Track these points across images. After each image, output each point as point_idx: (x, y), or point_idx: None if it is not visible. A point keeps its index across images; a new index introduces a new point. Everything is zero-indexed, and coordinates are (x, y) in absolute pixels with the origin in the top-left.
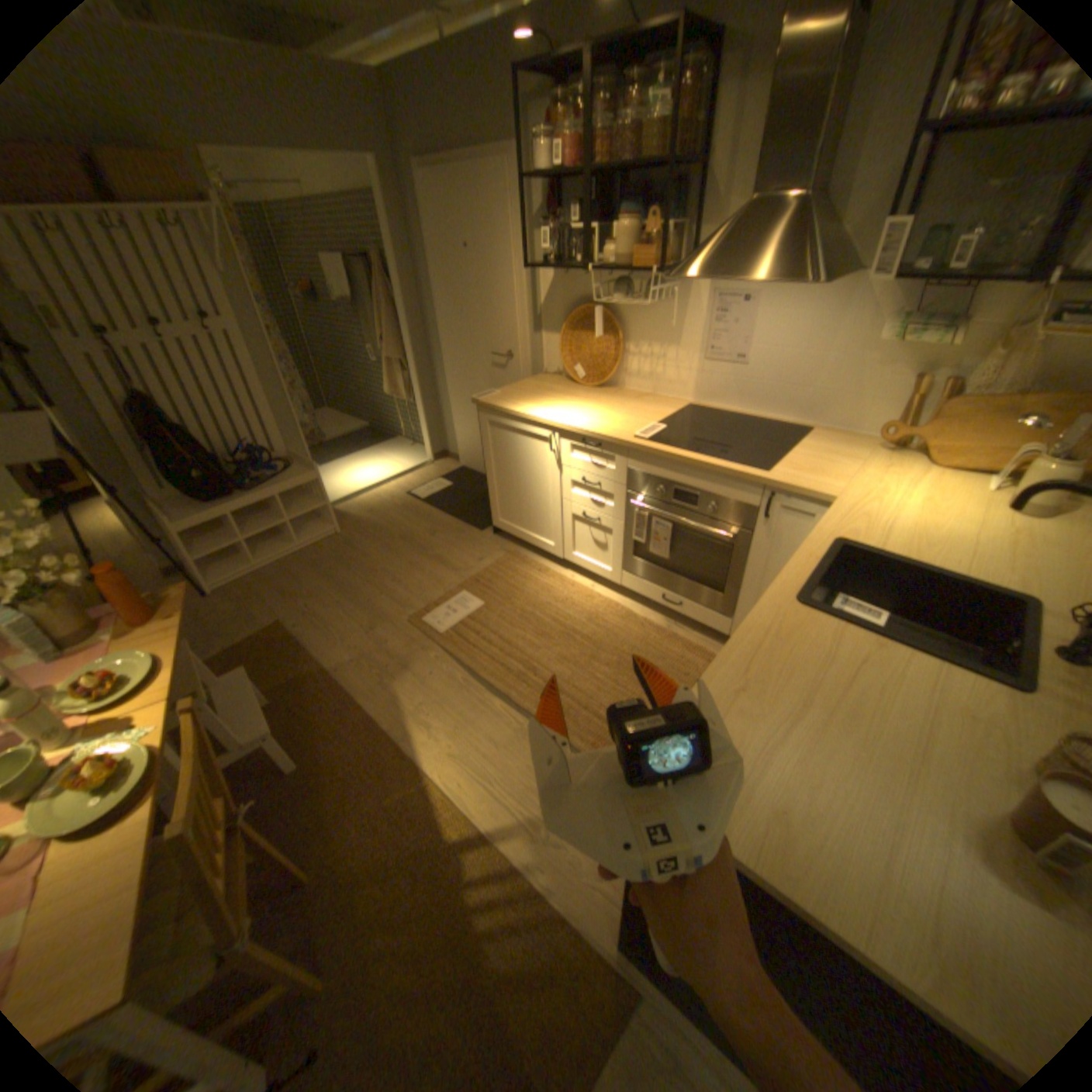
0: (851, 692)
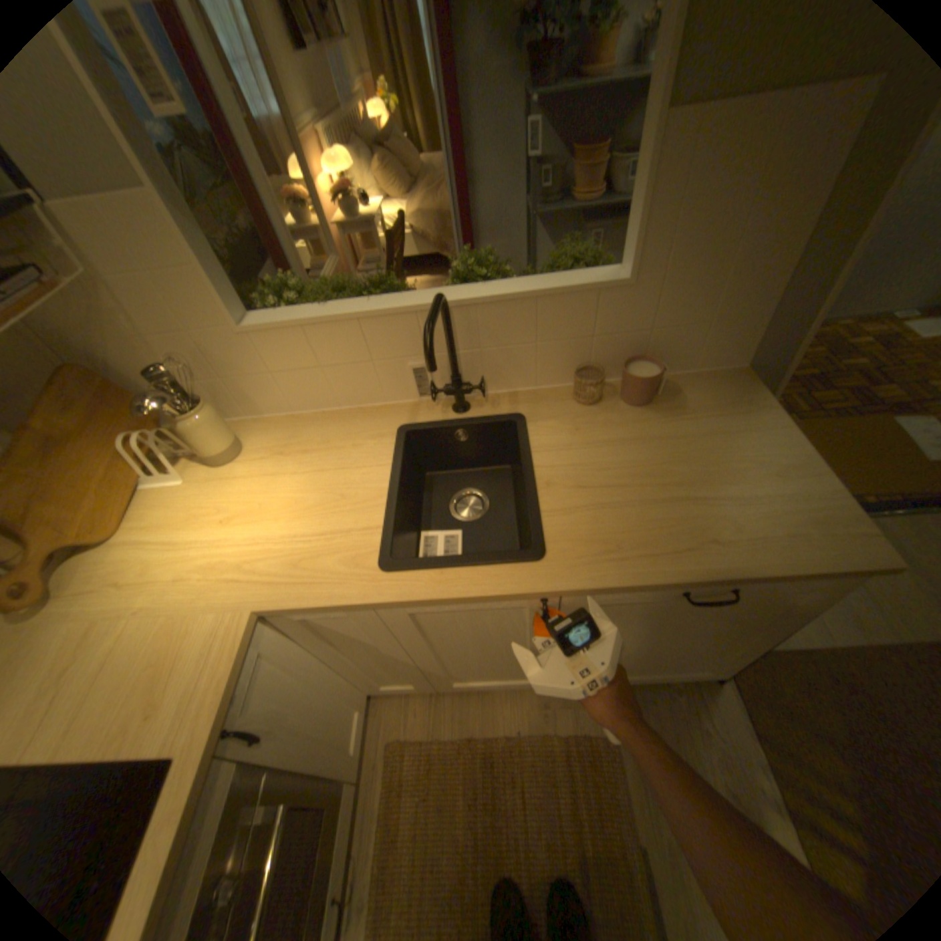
0: (620, 484)
